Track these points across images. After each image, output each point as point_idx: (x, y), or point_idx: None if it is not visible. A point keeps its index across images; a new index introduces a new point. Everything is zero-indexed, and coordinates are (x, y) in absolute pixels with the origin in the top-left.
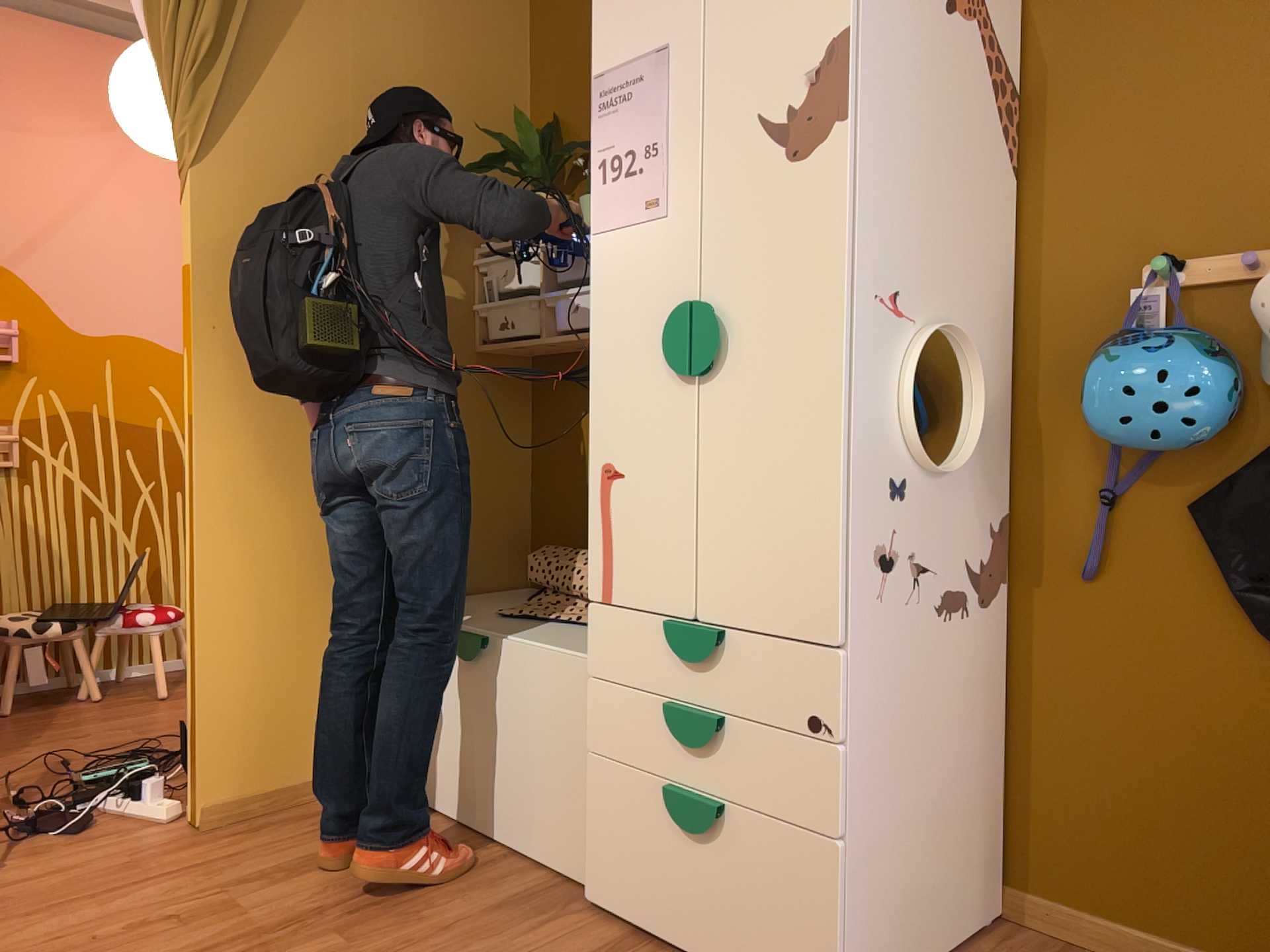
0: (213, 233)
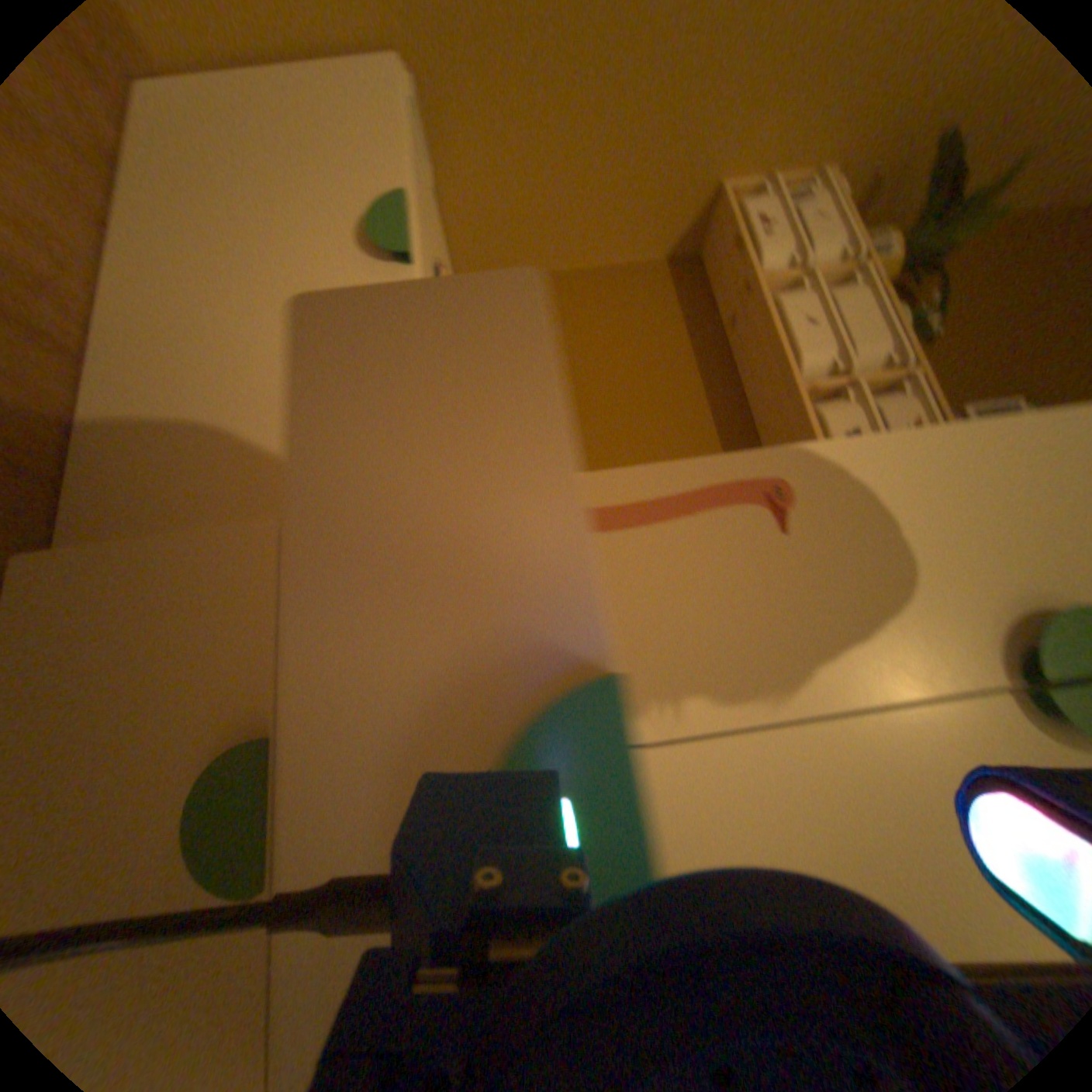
0: None
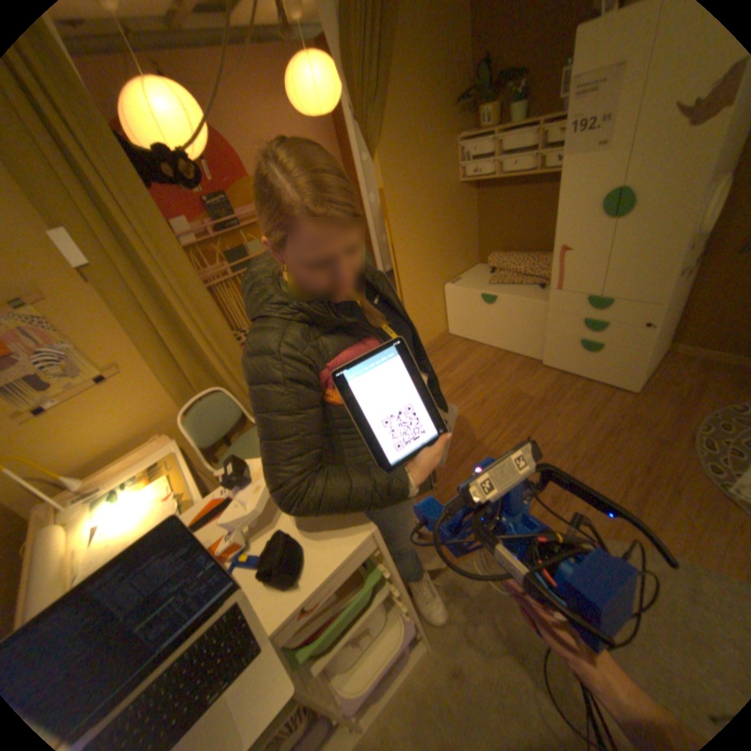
0: (386, 173)
